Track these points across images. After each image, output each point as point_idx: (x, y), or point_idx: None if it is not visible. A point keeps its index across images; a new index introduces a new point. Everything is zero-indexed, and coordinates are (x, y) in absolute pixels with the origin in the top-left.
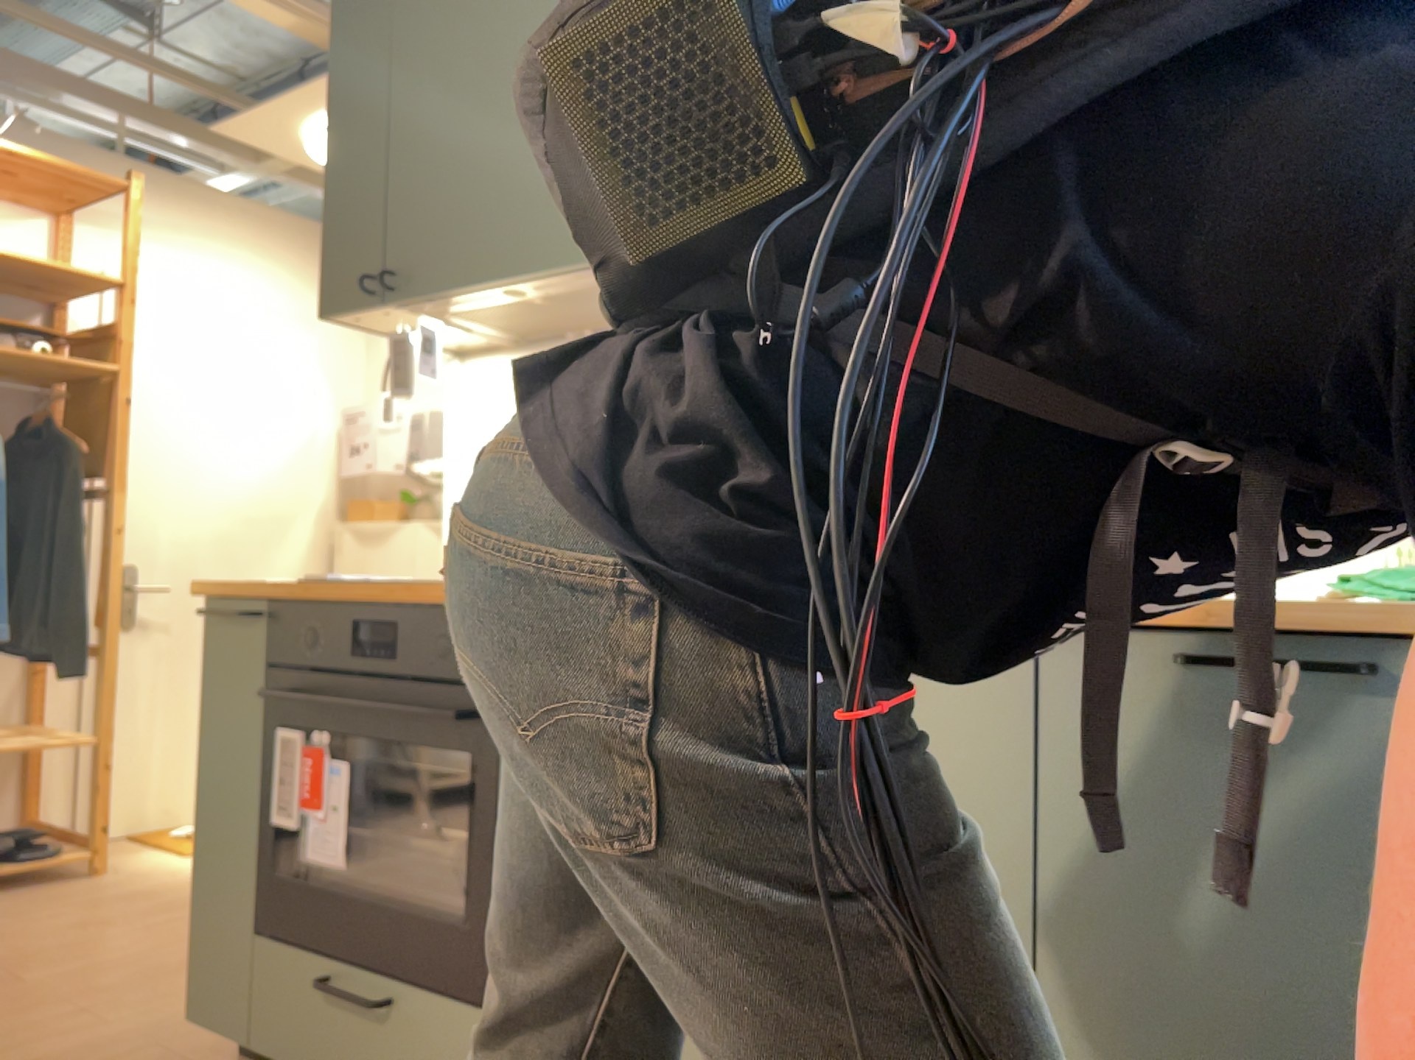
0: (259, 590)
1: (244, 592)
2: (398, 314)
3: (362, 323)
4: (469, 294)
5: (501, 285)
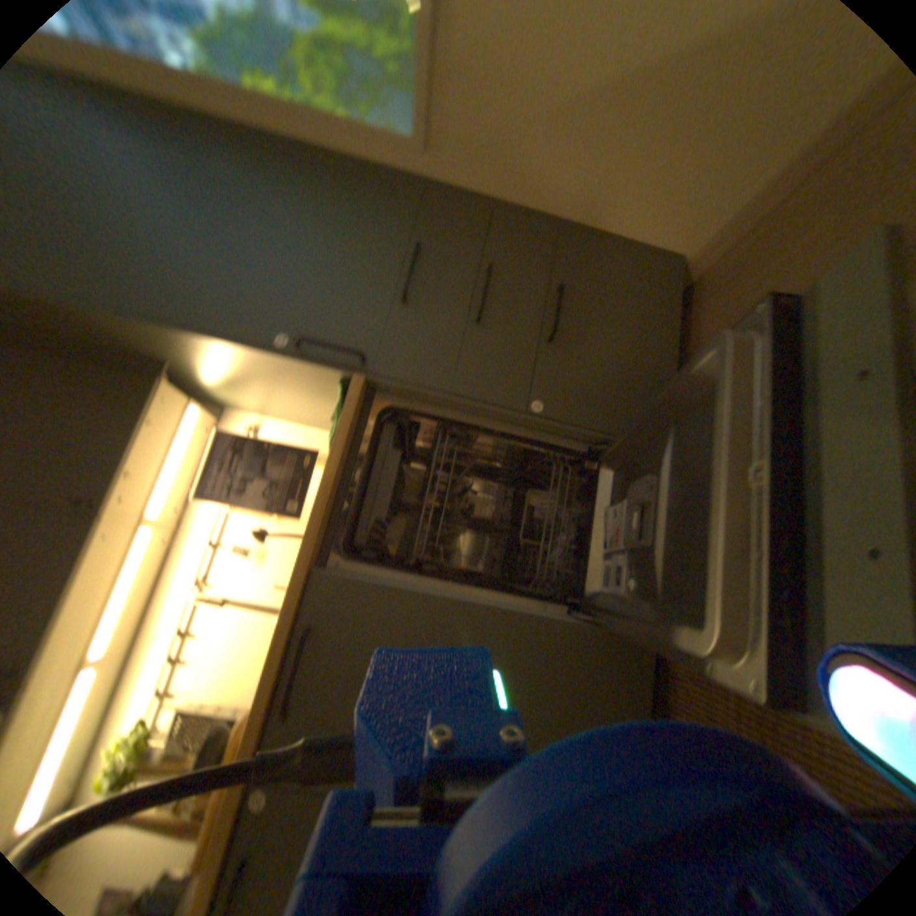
0: None
1: None
2: None
3: None
4: None
5: None
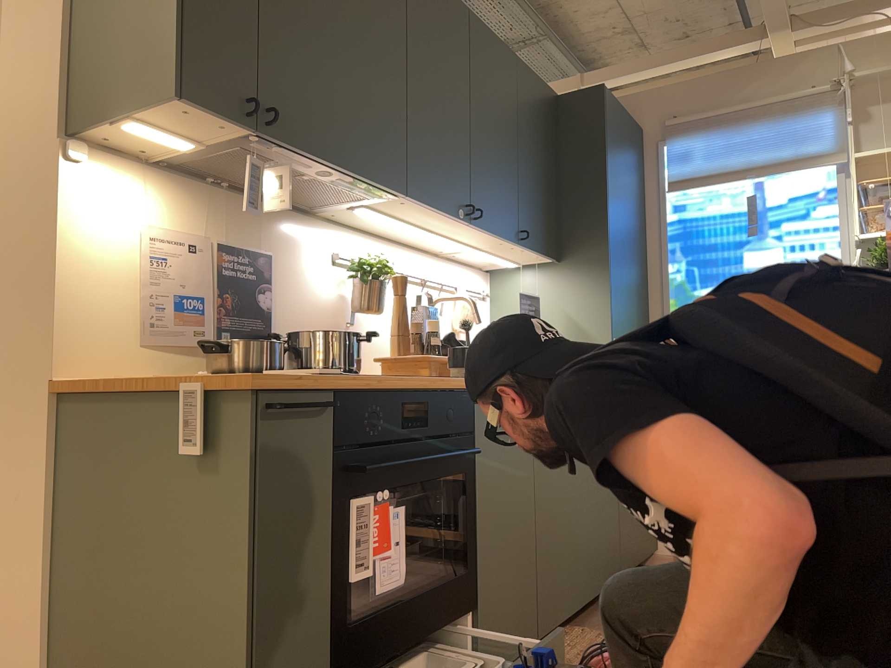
0: (335, 382)
1: (316, 384)
2: (225, 130)
3: (178, 113)
4: (313, 160)
5: (339, 169)
